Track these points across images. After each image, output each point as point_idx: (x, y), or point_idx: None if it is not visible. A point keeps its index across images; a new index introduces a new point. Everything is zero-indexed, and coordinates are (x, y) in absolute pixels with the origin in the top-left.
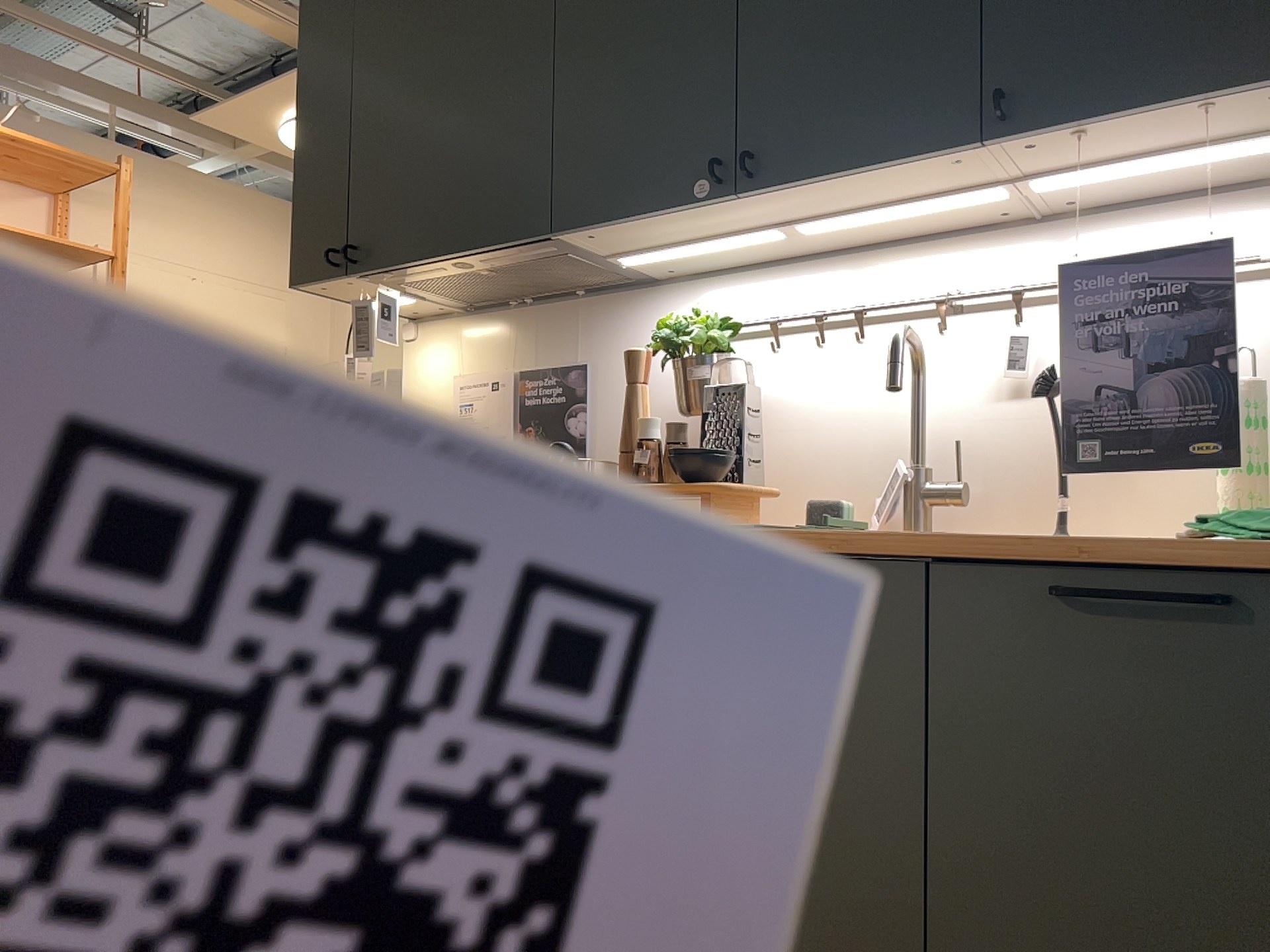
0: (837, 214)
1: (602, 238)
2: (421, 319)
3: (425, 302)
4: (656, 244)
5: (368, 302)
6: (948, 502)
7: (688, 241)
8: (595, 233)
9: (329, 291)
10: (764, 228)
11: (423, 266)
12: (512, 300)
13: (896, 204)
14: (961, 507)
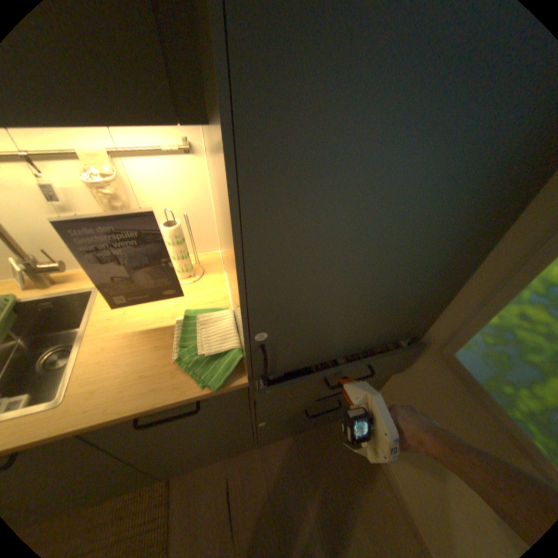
0: None
1: None
2: None
3: None
4: None
5: None
6: (54, 271)
7: None
8: None
9: None
10: None
11: None
12: None
13: None
14: (62, 269)
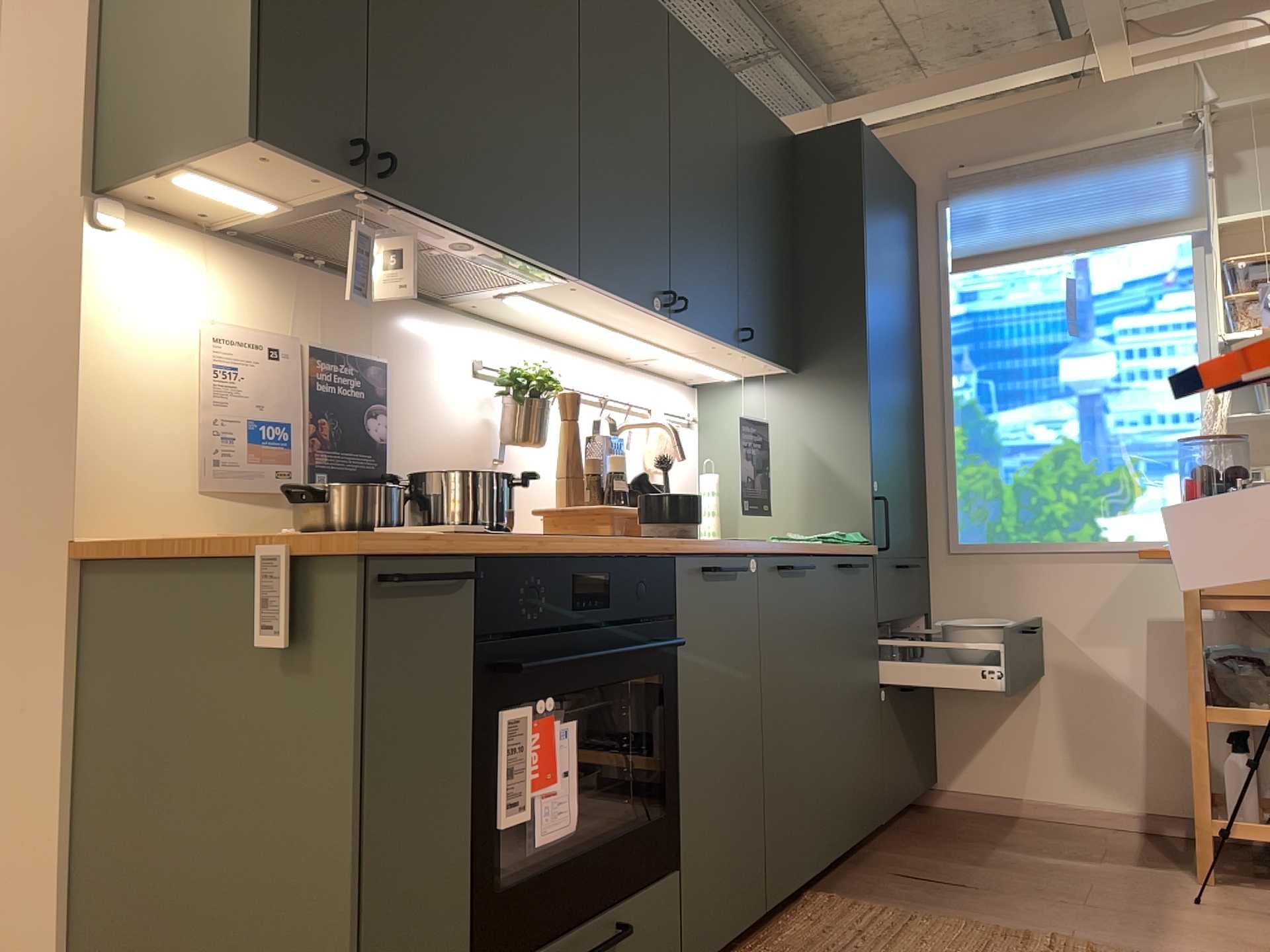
0: (635, 335)
1: (565, 289)
2: (123, 201)
3: (243, 212)
4: (552, 301)
5: (371, 232)
6: None
7: (569, 310)
8: (581, 287)
9: (255, 161)
10: (605, 324)
11: (447, 229)
12: (305, 254)
13: (655, 342)
14: None
